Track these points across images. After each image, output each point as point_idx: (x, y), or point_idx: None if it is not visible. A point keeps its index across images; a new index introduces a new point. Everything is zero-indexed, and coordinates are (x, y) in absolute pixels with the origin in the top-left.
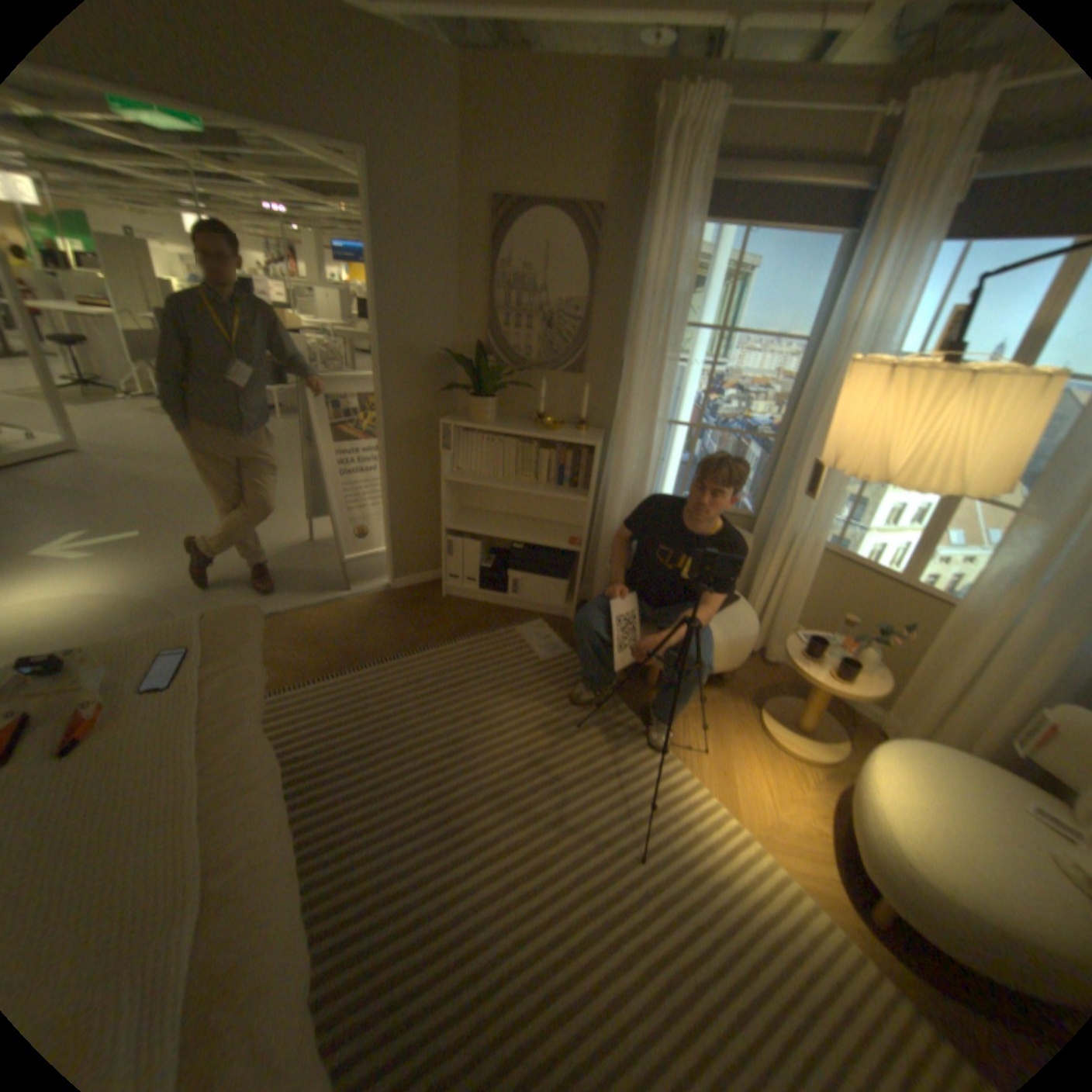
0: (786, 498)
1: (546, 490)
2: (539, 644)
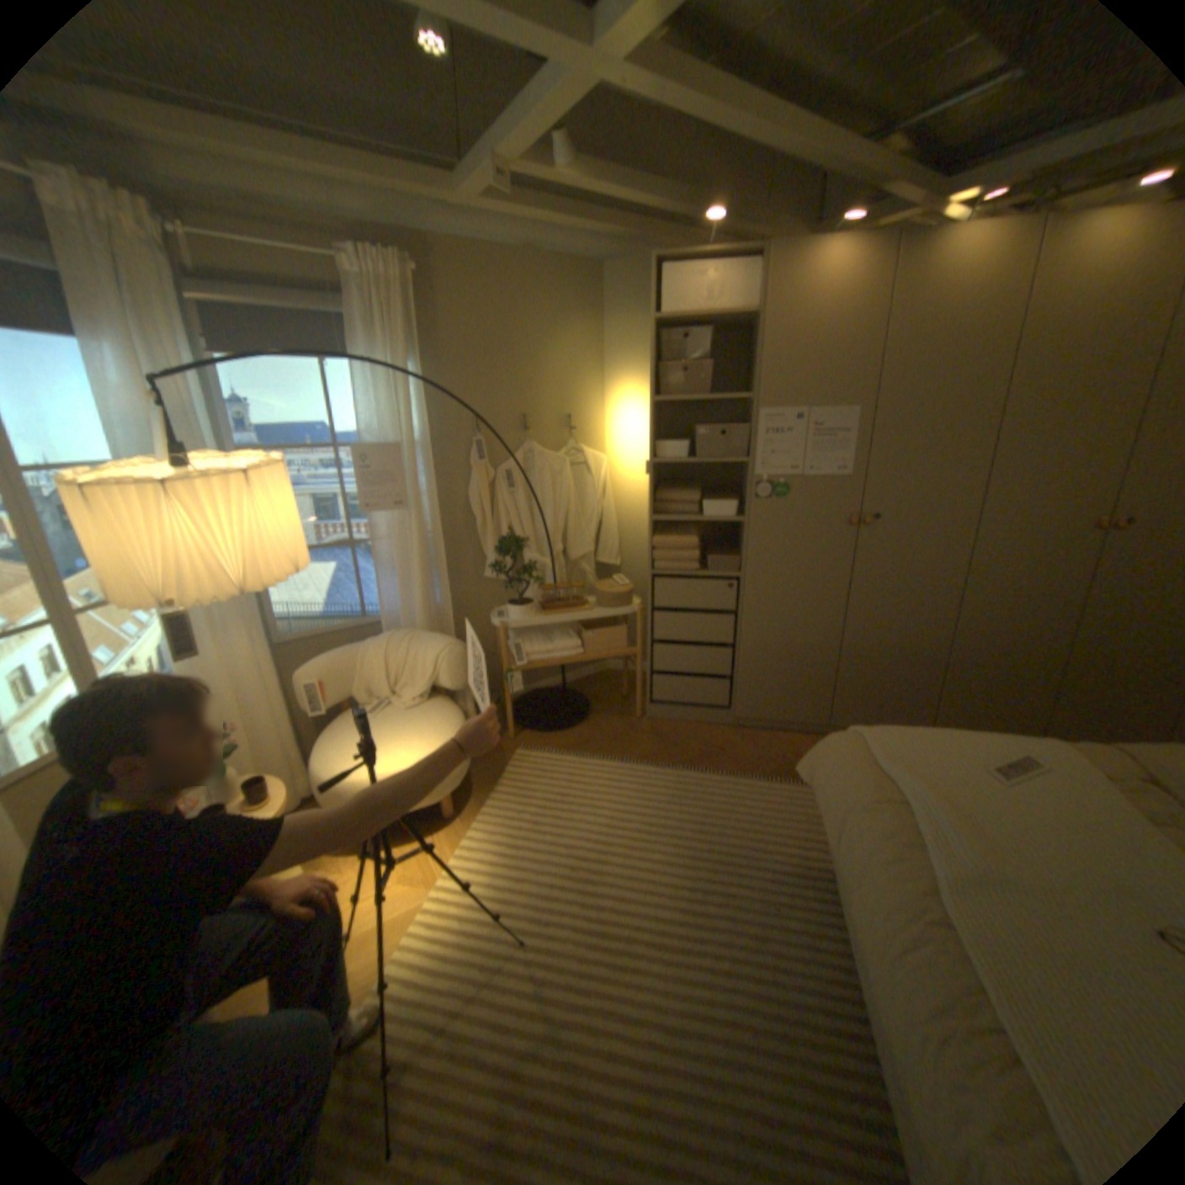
0: None
1: None
2: None
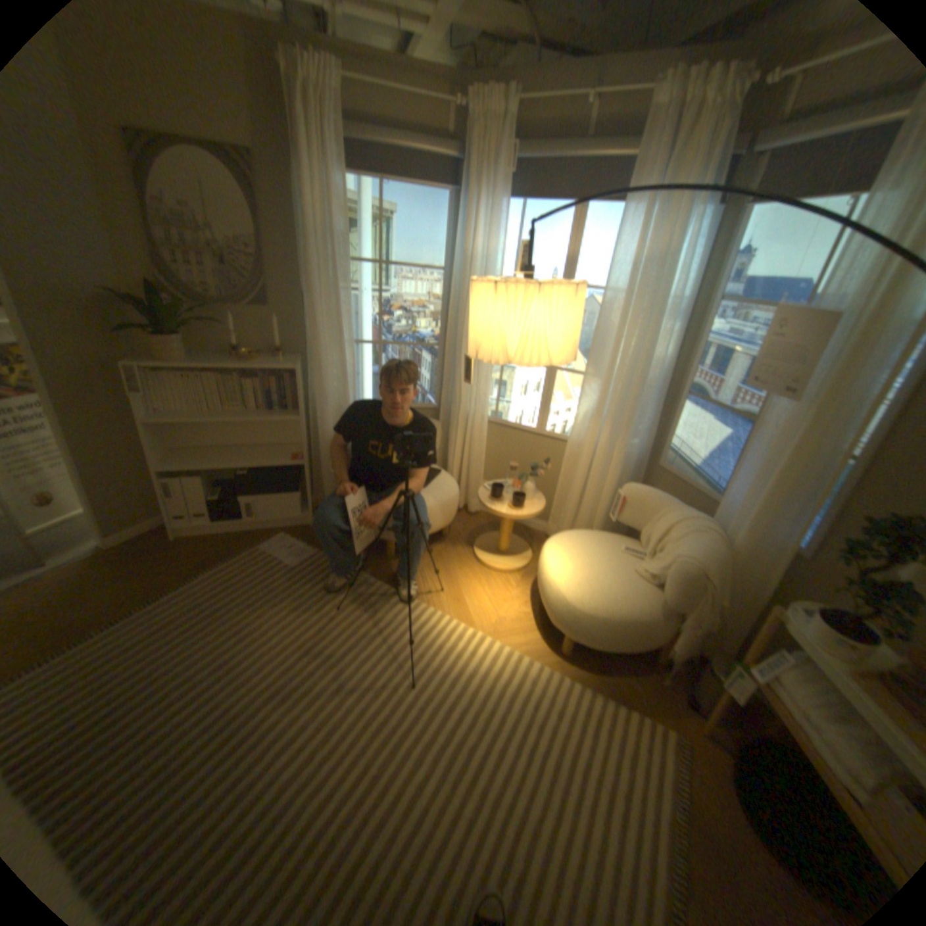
0: (456, 390)
1: (259, 415)
2: (286, 553)
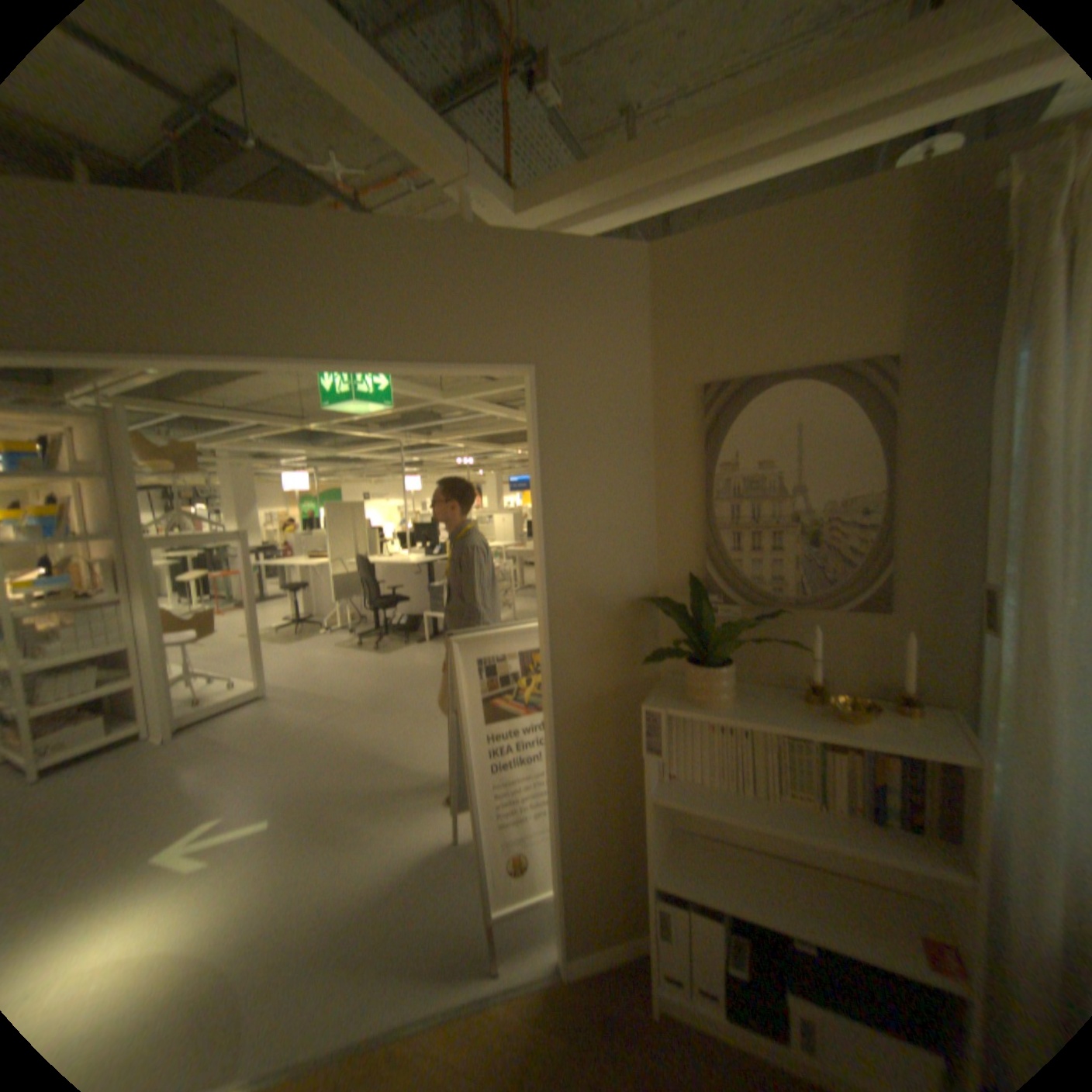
0: None
1: (862, 840)
2: None
